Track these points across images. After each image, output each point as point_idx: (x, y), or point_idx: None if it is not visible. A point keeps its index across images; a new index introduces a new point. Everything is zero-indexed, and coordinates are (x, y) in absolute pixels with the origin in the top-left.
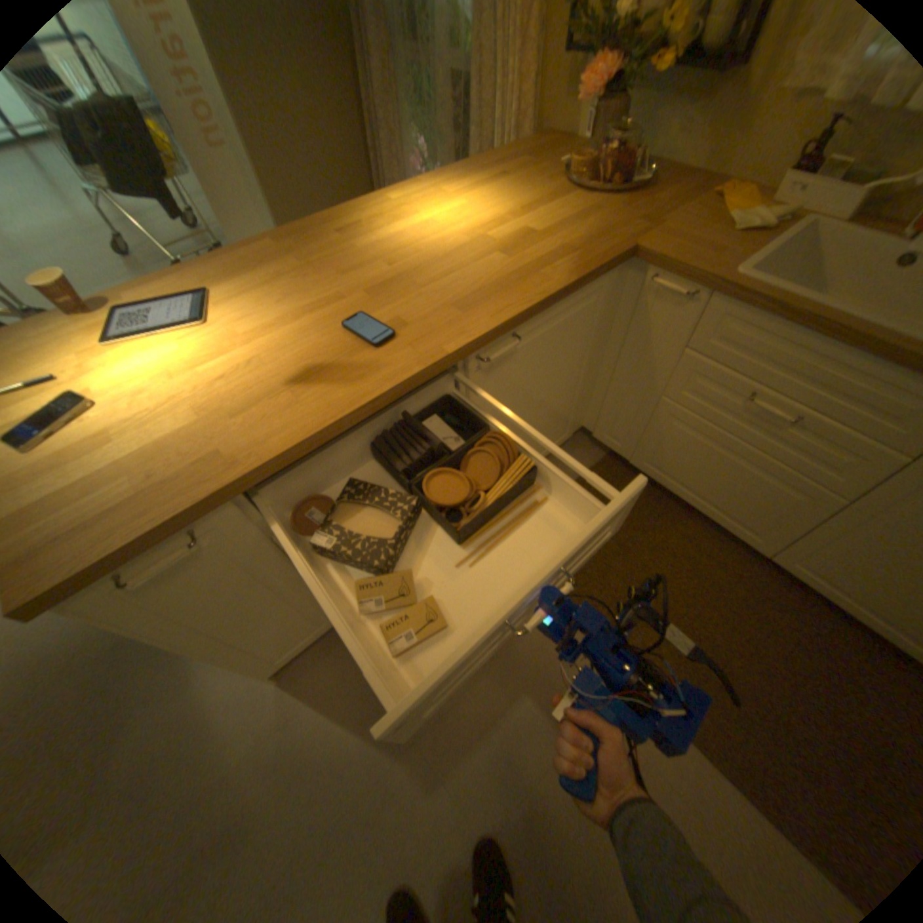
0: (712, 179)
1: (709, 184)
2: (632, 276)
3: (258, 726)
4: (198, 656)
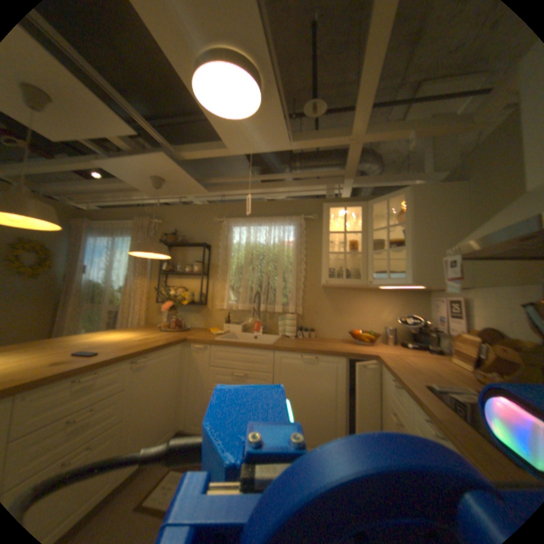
0: (207, 330)
1: (206, 330)
2: (187, 349)
3: None
4: None
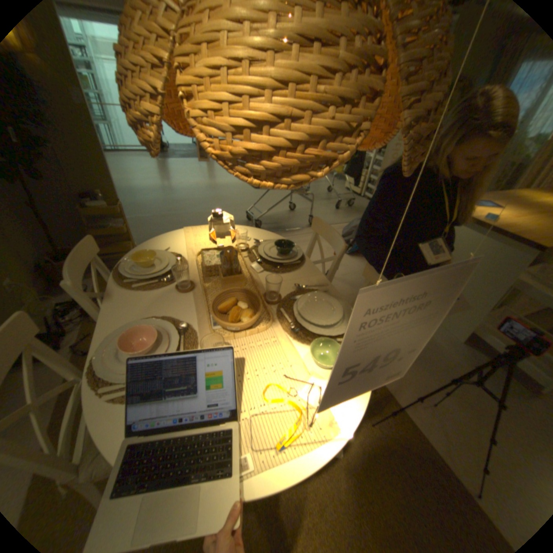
0: None
1: None
2: None
3: (463, 353)
4: (499, 301)
